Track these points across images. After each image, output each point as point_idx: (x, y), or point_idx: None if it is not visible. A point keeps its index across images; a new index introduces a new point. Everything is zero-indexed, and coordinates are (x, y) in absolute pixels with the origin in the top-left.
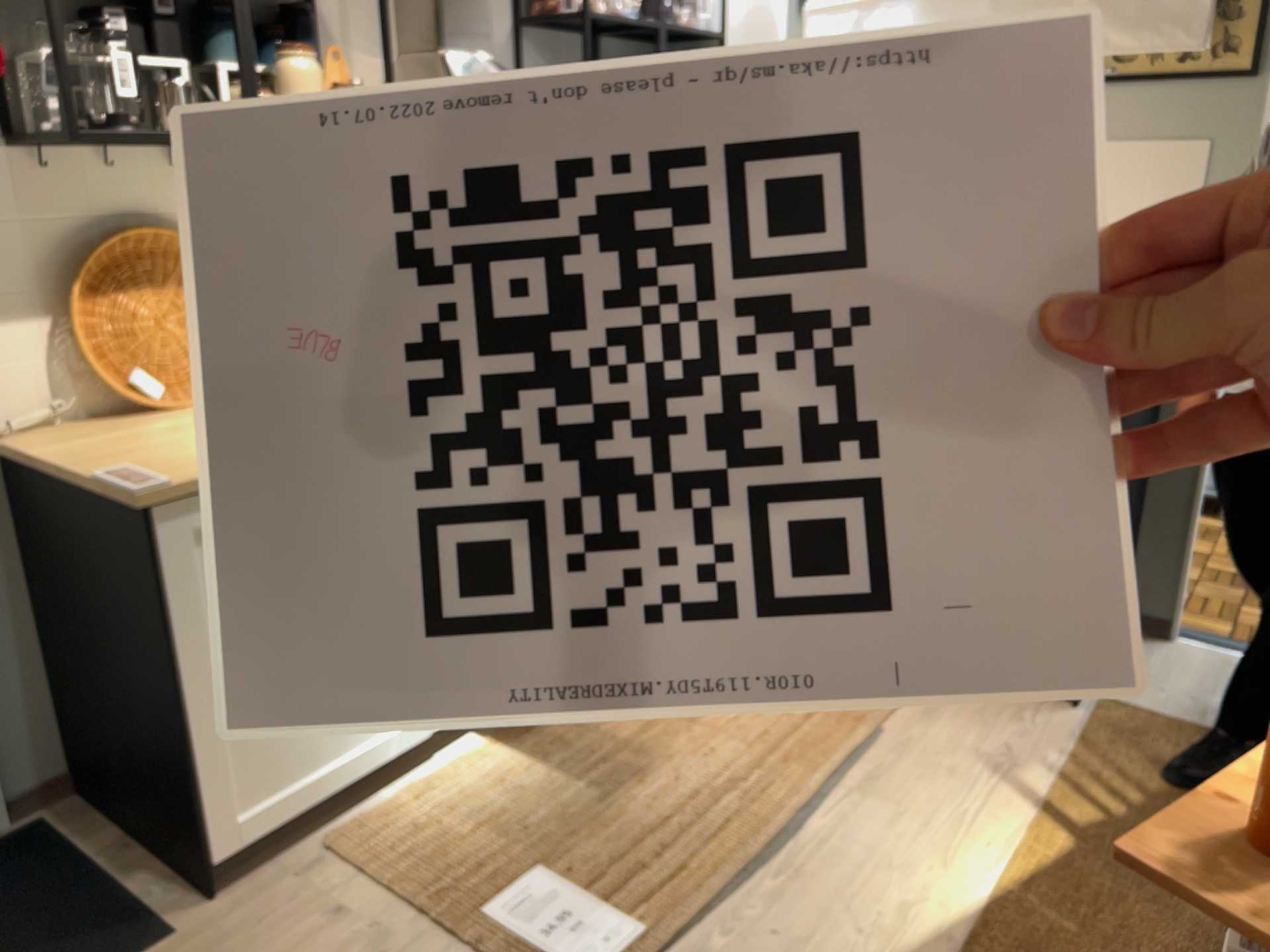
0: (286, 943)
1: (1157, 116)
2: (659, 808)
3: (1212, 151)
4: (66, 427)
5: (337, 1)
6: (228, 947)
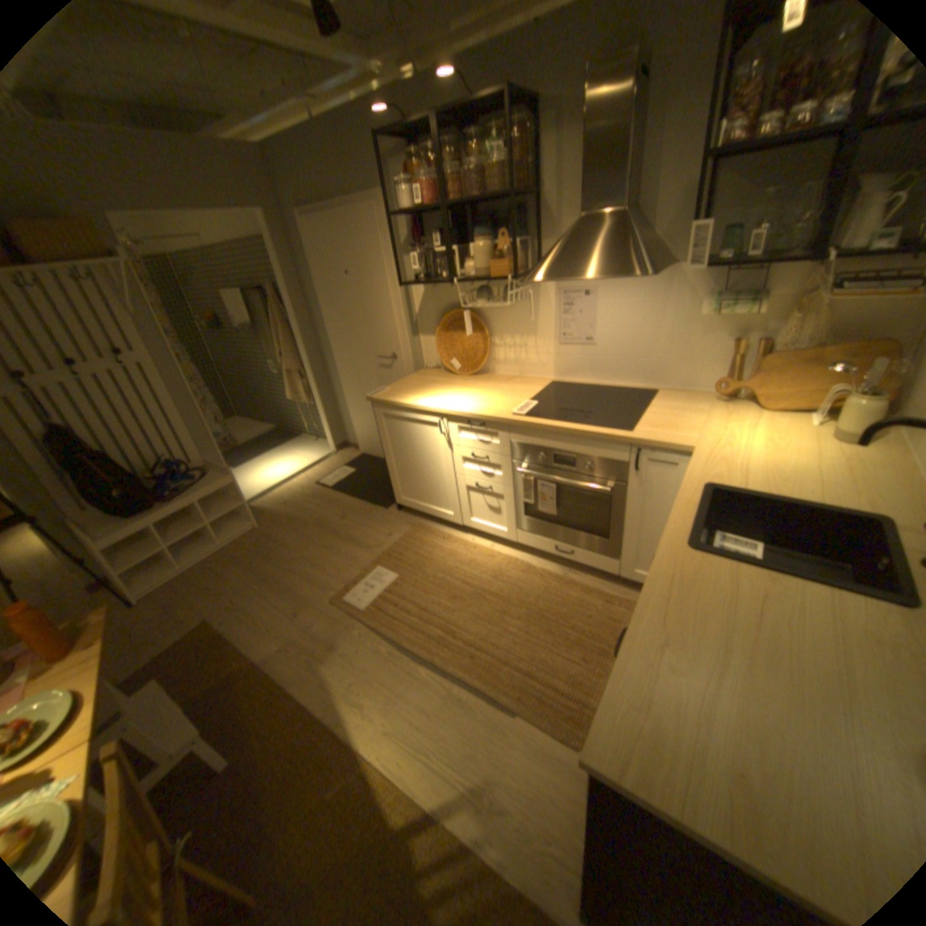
0: (380, 529)
1: None
2: (433, 606)
3: None
4: (436, 371)
5: (555, 190)
6: (381, 520)
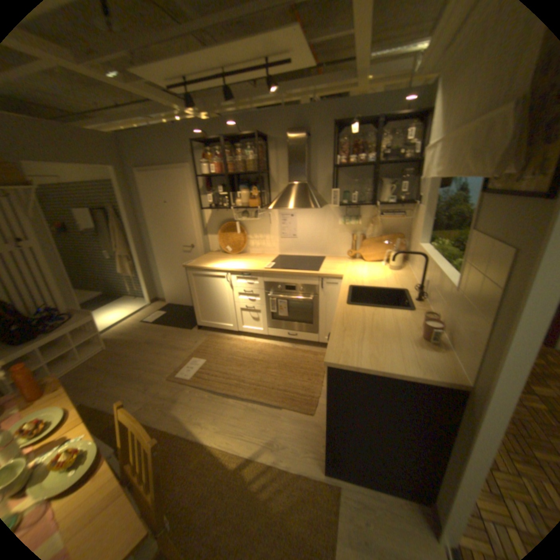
0: (188, 339)
1: (502, 224)
2: (228, 370)
3: (516, 261)
4: (217, 252)
5: (275, 172)
6: (187, 335)
